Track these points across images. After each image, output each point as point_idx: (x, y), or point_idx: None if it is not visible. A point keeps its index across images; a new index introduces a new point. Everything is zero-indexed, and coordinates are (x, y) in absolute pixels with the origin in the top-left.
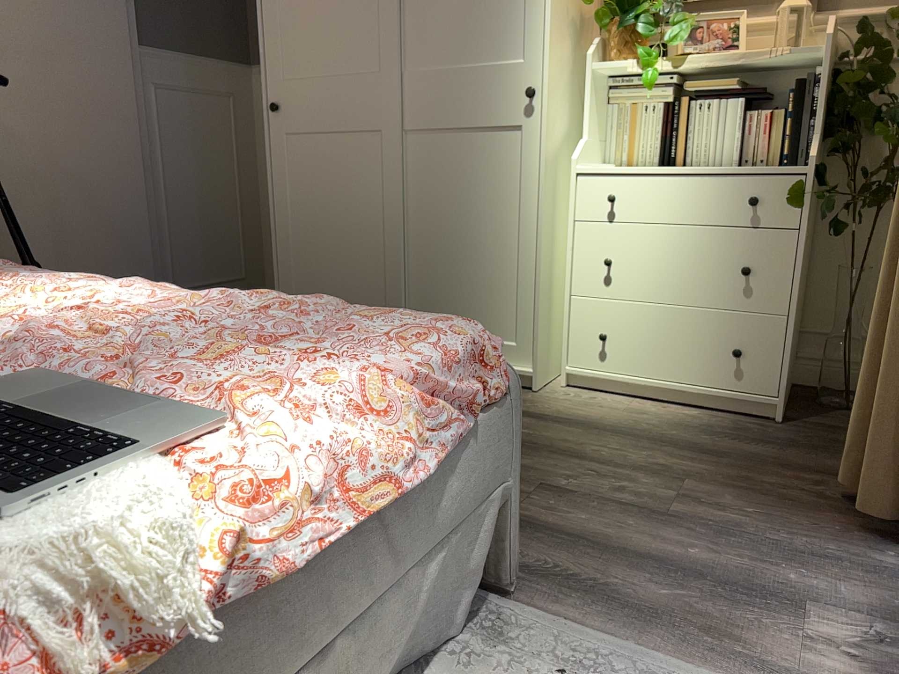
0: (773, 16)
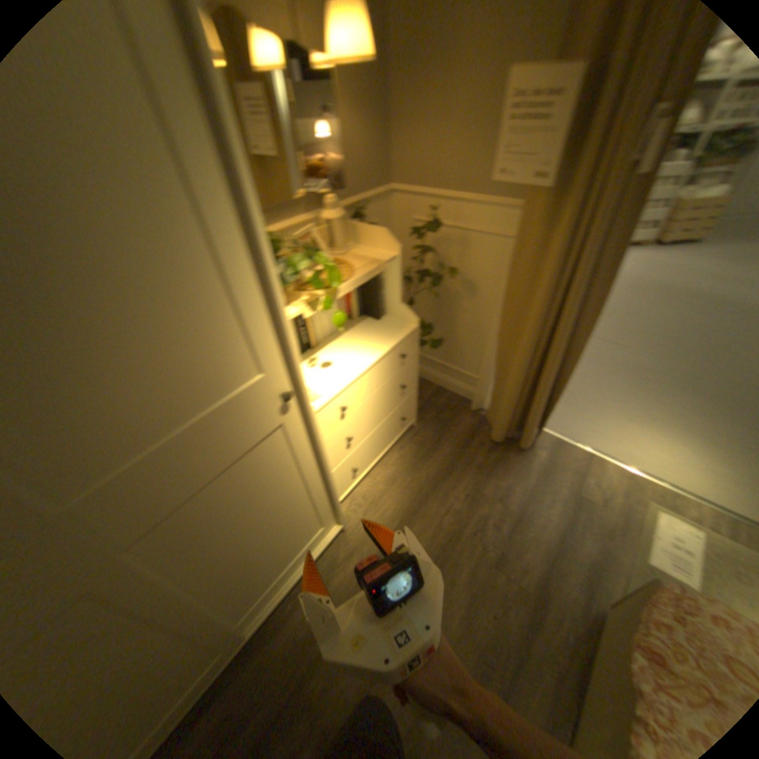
0: (307, 214)
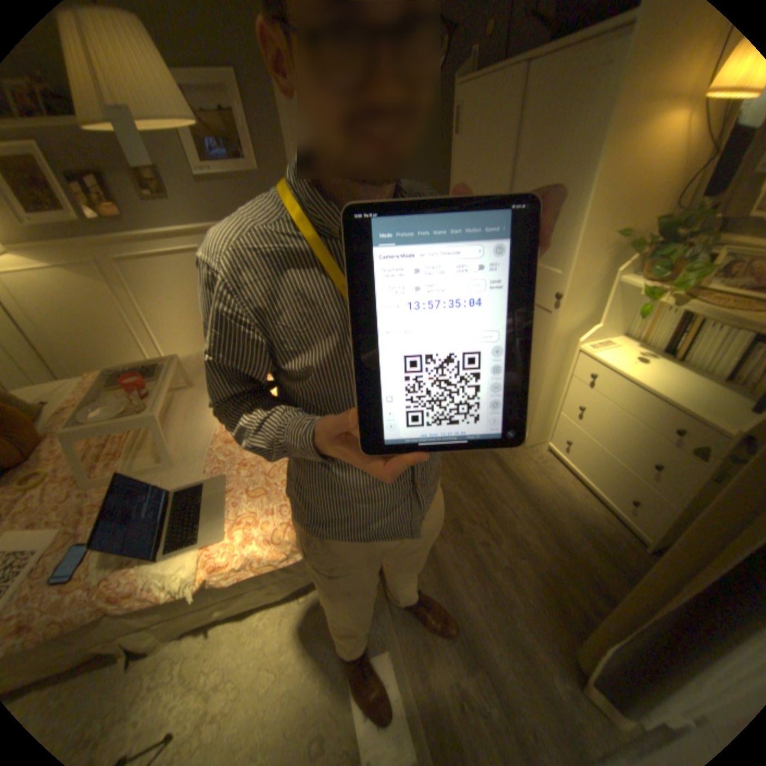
0: None
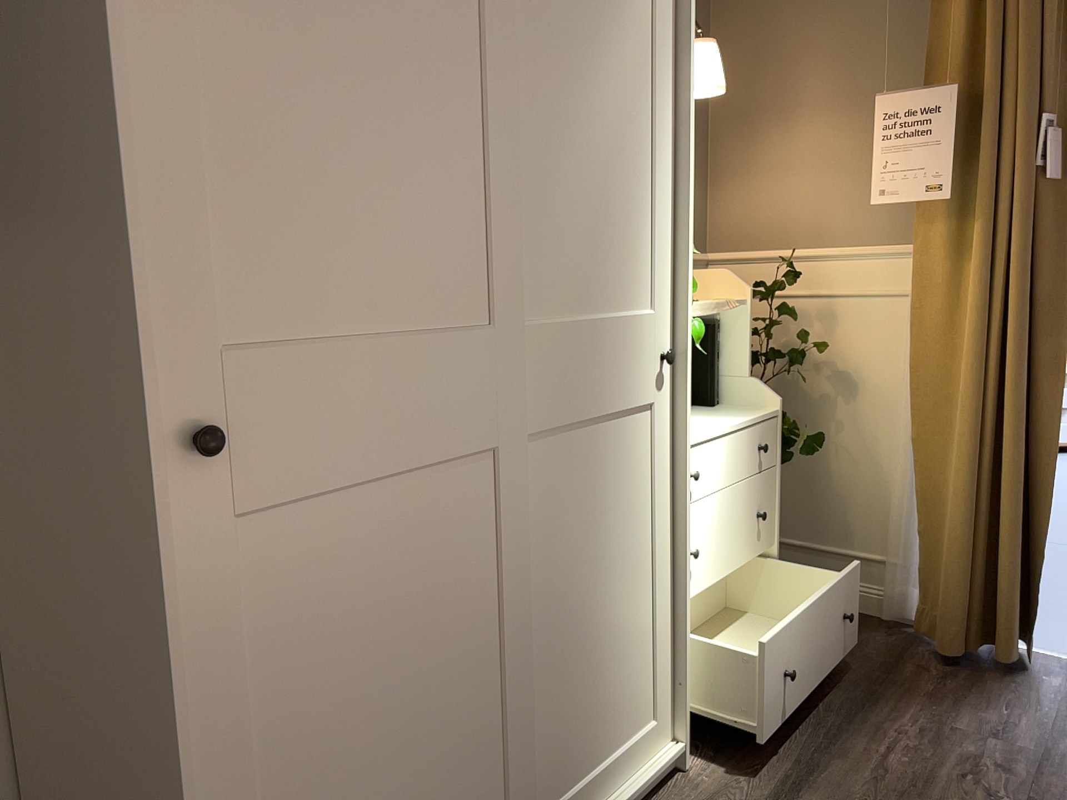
0: None
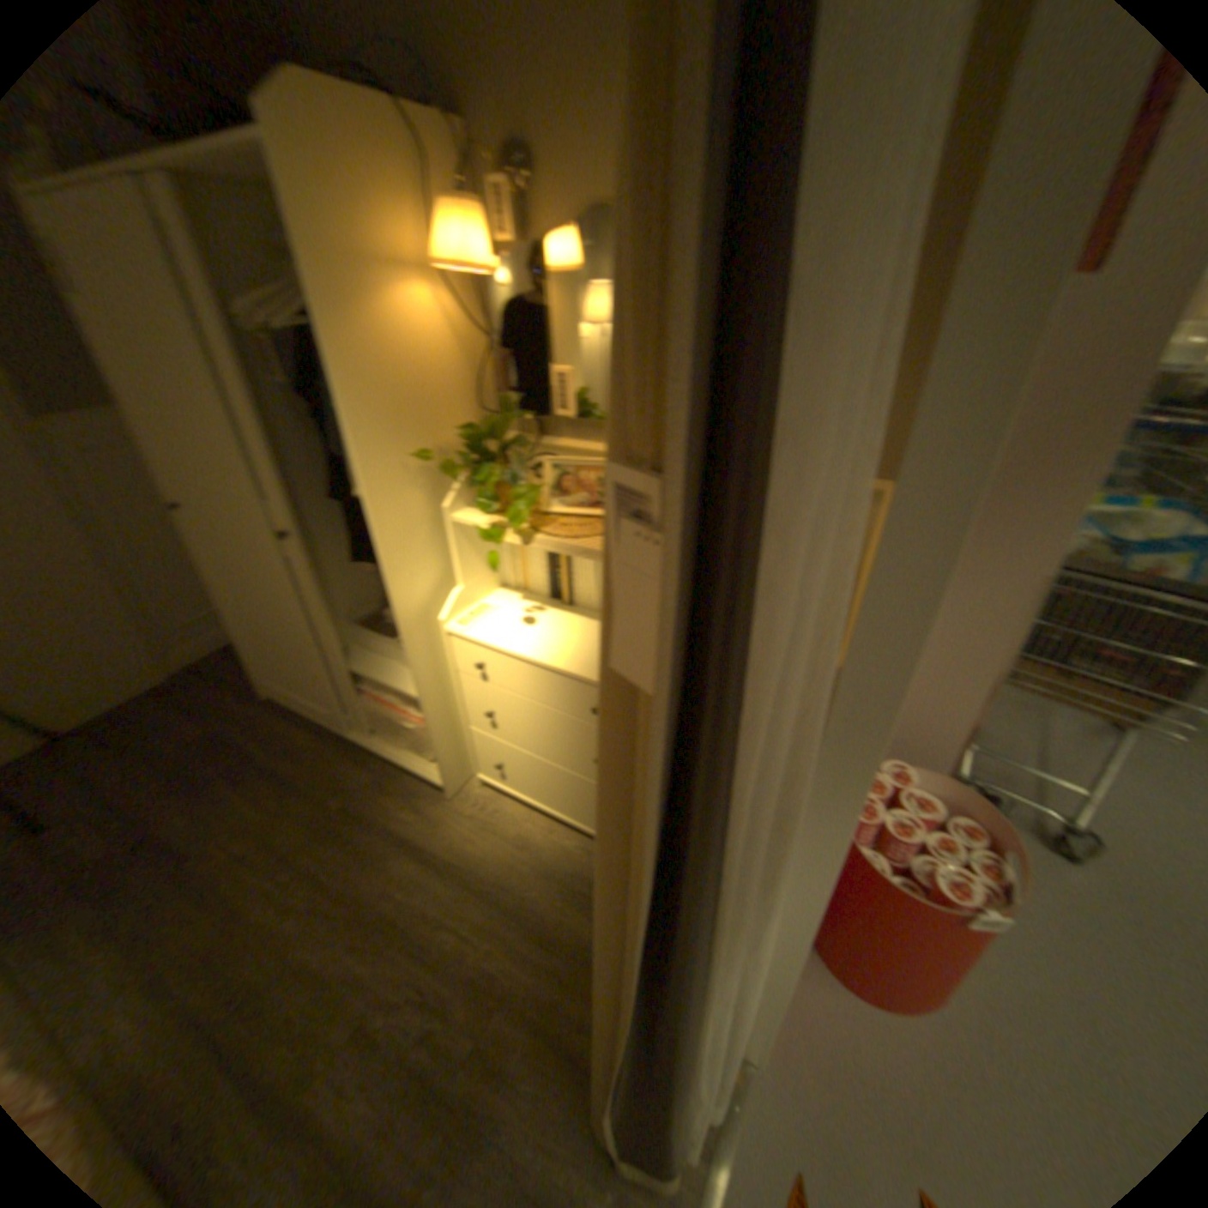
0: None
